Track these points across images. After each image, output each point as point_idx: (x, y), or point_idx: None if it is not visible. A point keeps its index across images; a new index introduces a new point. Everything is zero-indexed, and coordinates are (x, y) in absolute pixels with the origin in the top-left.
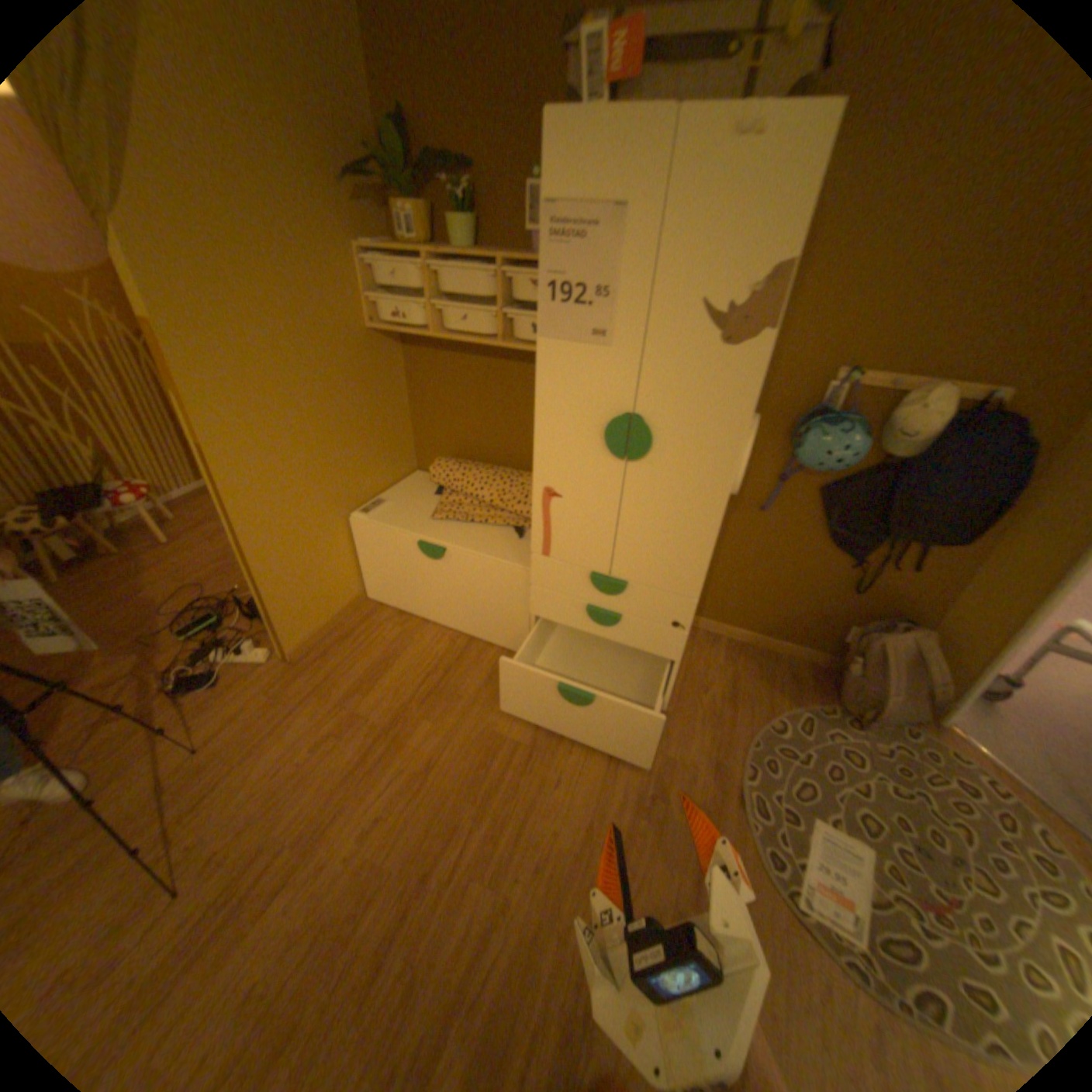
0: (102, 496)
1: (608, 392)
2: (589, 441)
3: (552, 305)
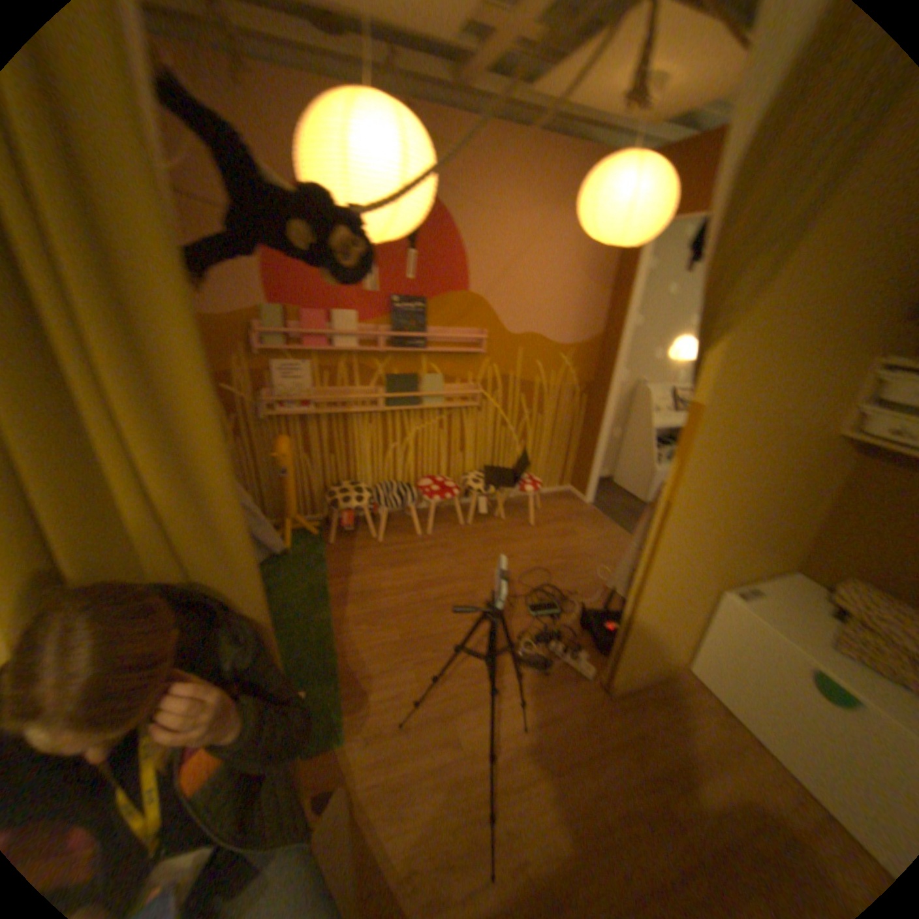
0: (517, 480)
1: None
2: None
3: None
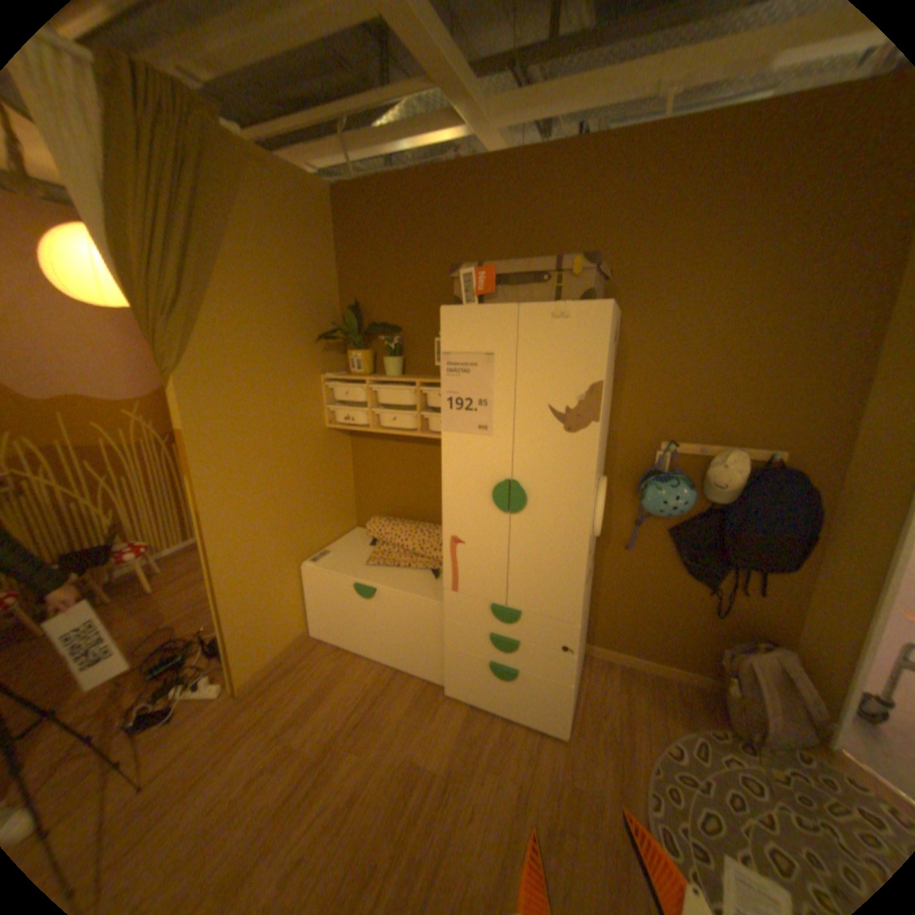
0: (112, 554)
1: (493, 465)
2: (483, 500)
3: (451, 411)
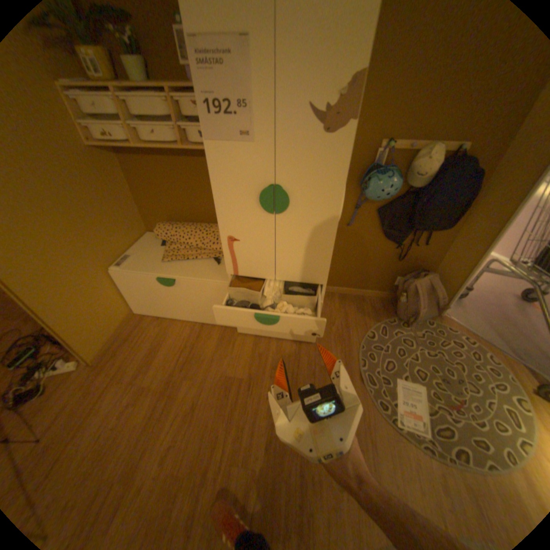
0: None
1: (258, 172)
2: (251, 205)
3: (209, 115)
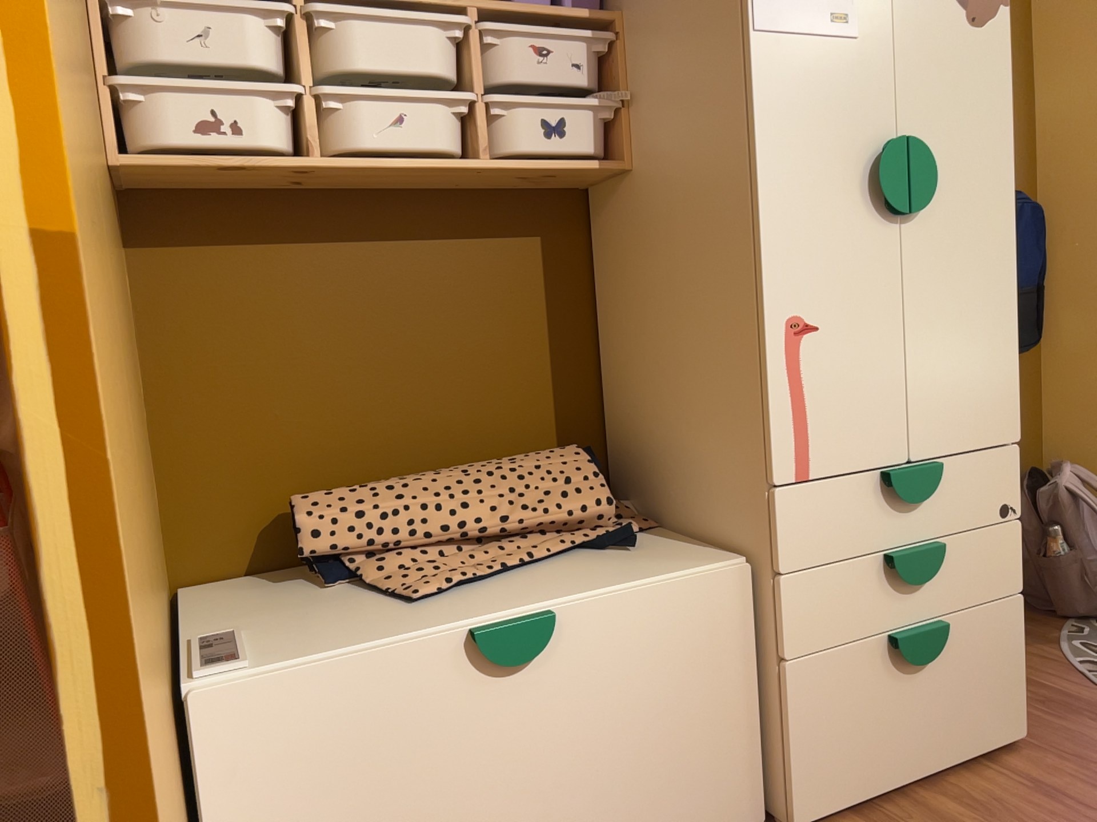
0: None
1: (864, 108)
2: (850, 199)
3: None
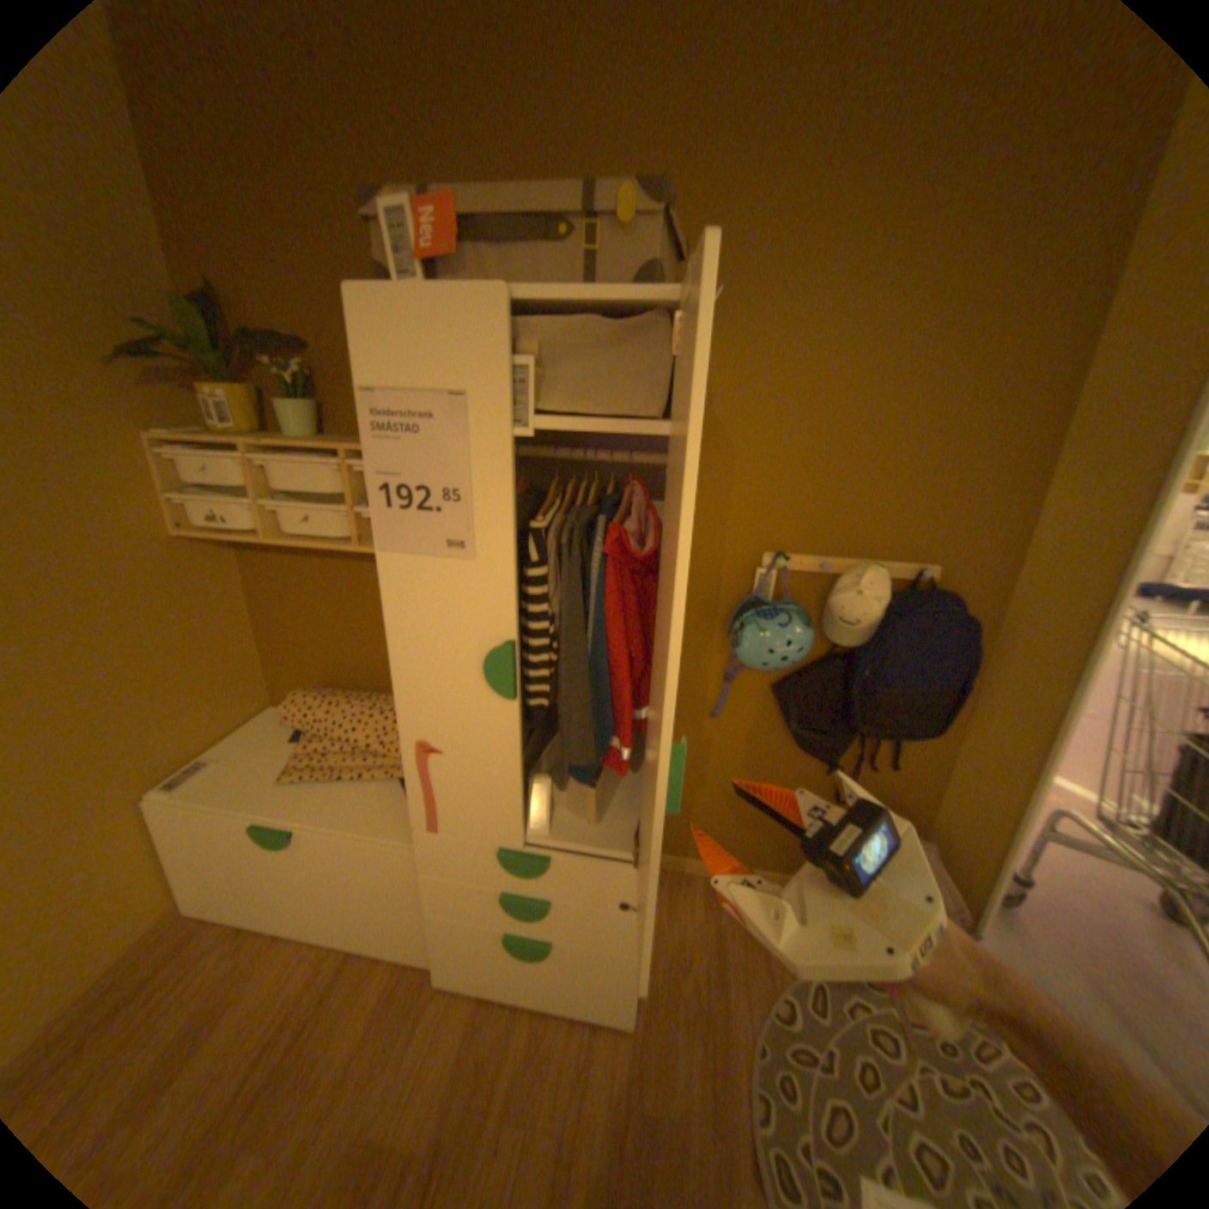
0: None
1: (482, 616)
2: (468, 679)
3: (390, 511)
